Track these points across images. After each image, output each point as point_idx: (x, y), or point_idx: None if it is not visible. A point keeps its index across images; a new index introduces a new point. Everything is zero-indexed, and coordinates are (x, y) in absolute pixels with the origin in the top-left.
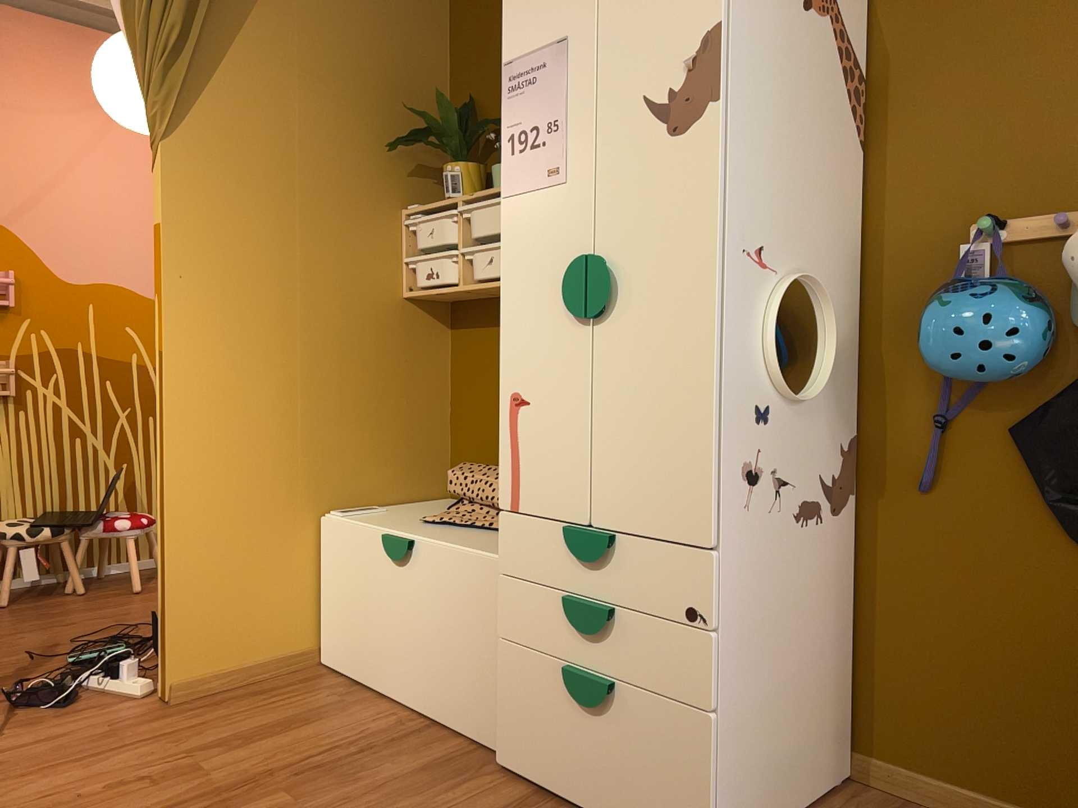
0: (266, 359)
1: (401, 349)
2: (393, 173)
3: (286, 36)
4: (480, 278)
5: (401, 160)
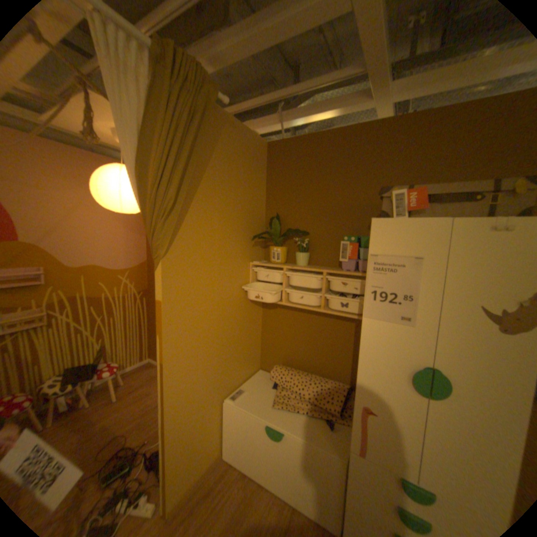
0: (204, 347)
1: (248, 319)
2: (247, 247)
3: (212, 192)
4: (295, 303)
5: (250, 241)
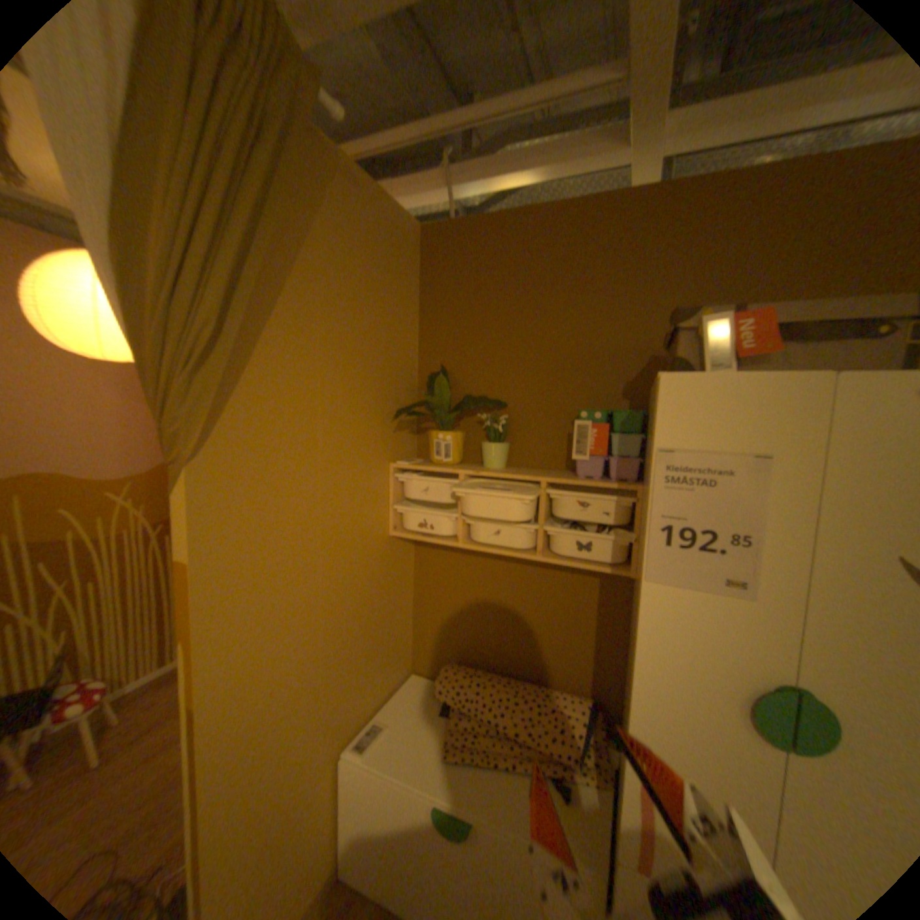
0: (295, 651)
1: (388, 578)
2: (385, 433)
3: (310, 316)
4: (484, 543)
5: (390, 420)
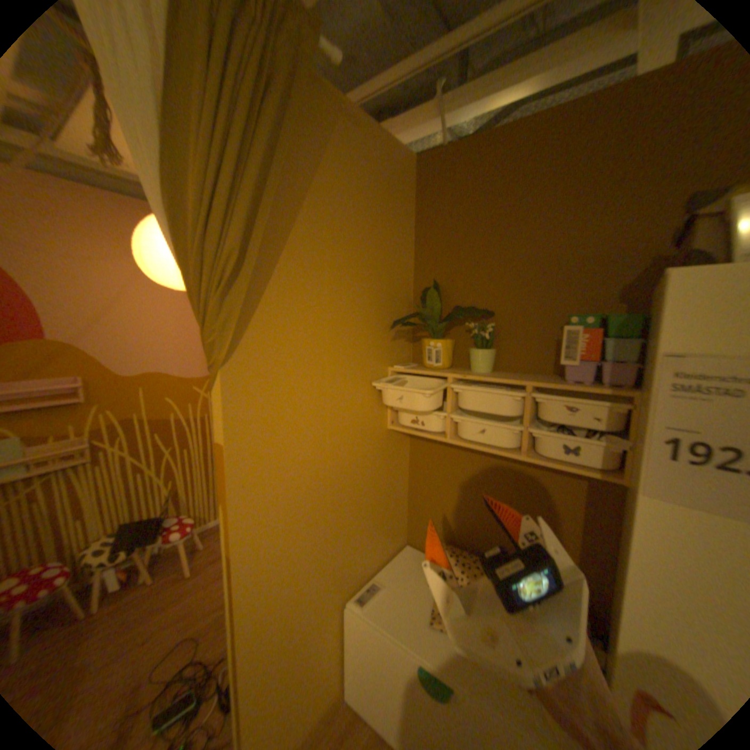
0: (308, 518)
1: (386, 463)
2: (383, 341)
3: (318, 243)
4: (470, 440)
5: (388, 330)
